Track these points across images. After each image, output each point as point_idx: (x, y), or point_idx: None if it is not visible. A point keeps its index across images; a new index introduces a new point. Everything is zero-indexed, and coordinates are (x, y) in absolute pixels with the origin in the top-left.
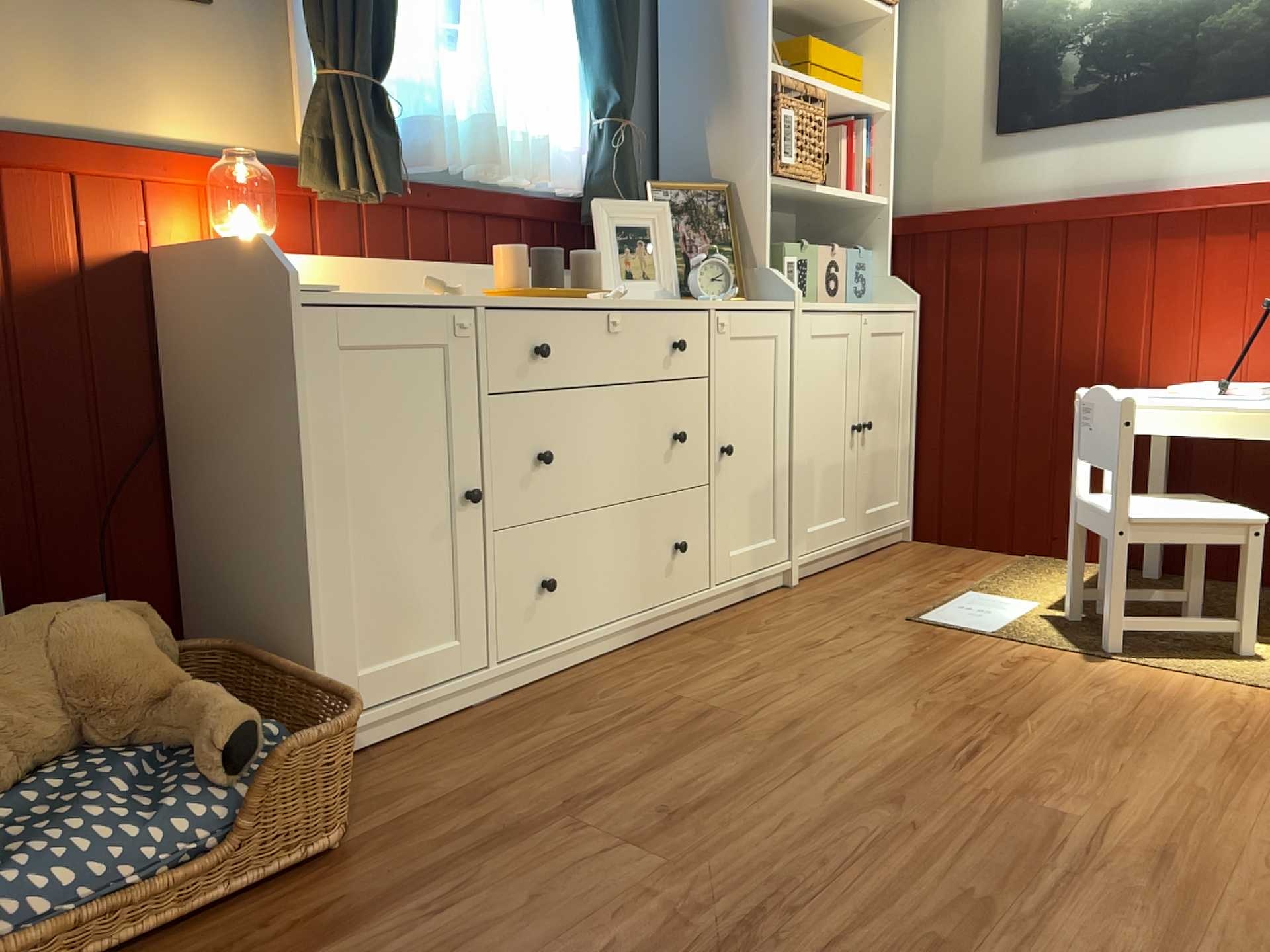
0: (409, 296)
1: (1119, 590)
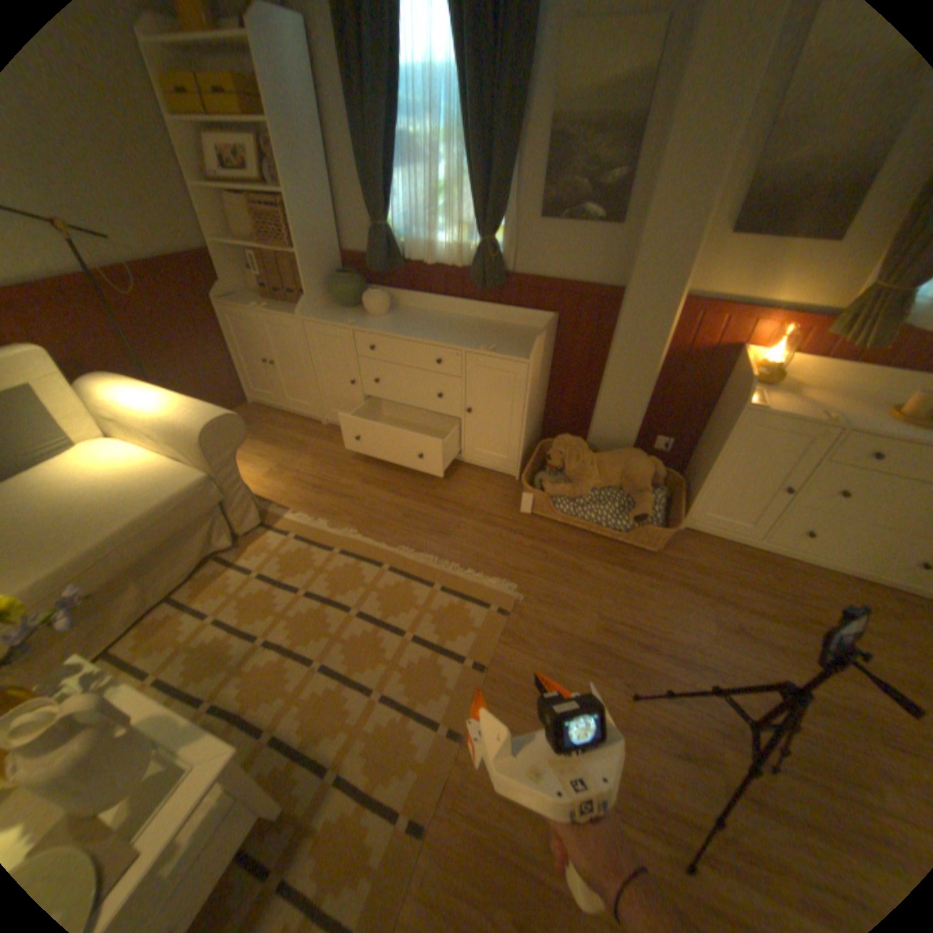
0: (816, 412)
1: None
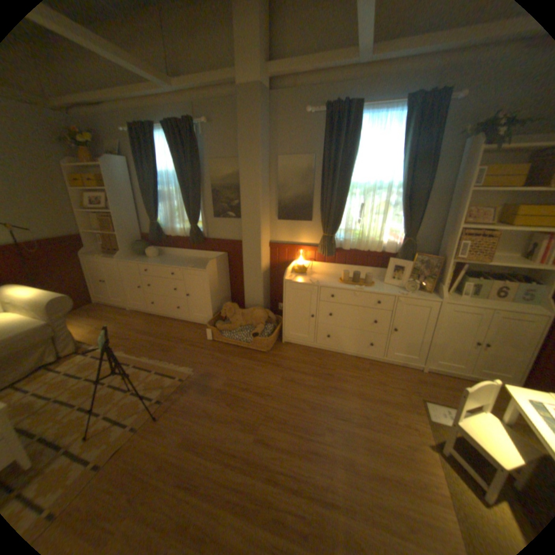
0: (309, 281)
1: (450, 441)
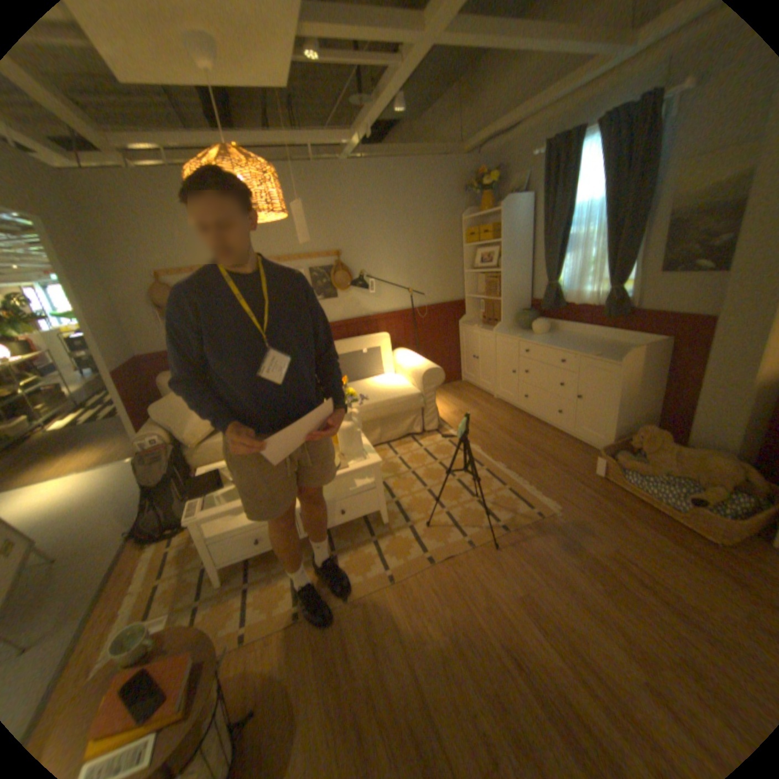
0: None
1: None
